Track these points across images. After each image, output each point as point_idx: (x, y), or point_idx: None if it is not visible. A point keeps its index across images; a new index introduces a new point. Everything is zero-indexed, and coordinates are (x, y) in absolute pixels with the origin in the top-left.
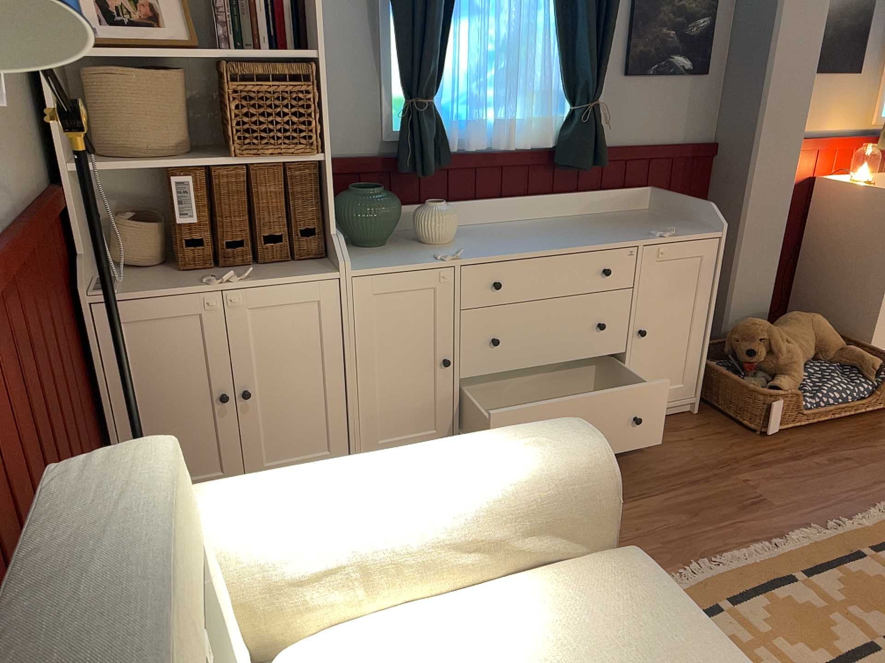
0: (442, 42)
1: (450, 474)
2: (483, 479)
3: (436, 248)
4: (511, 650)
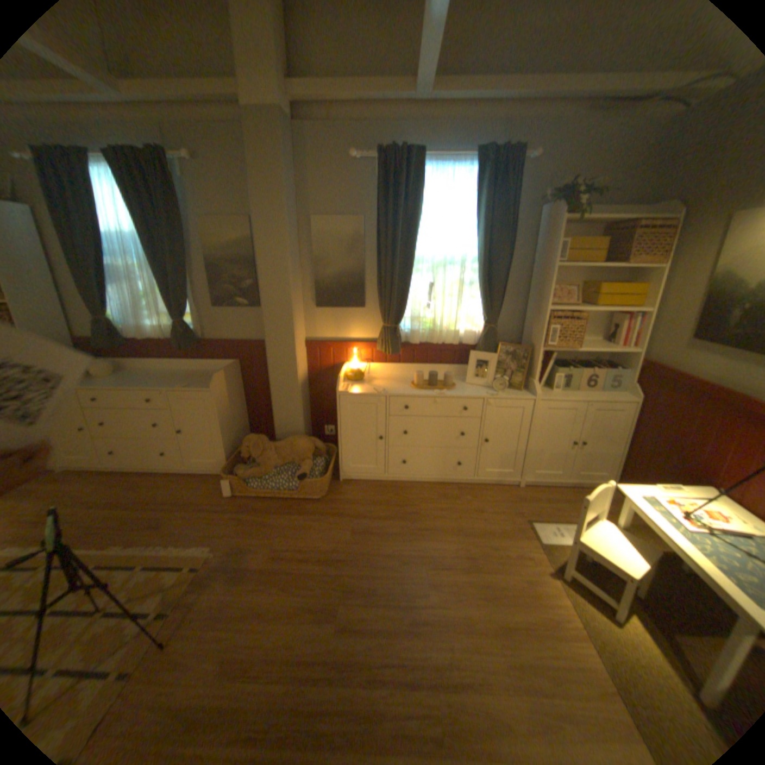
0: (98, 294)
1: None
2: None
3: (88, 381)
4: None
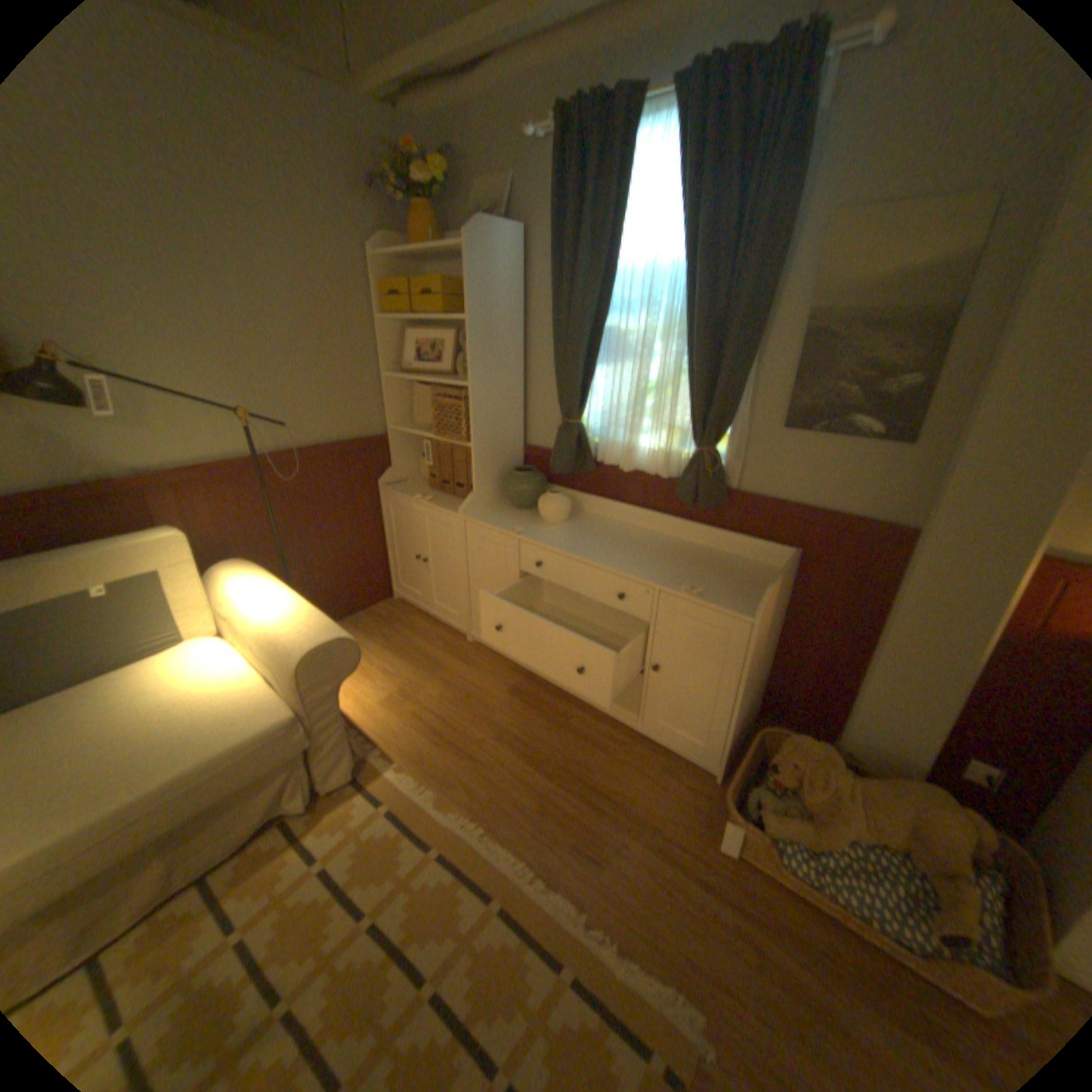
0: (584, 379)
1: (268, 614)
2: (268, 625)
3: (536, 524)
4: (203, 690)
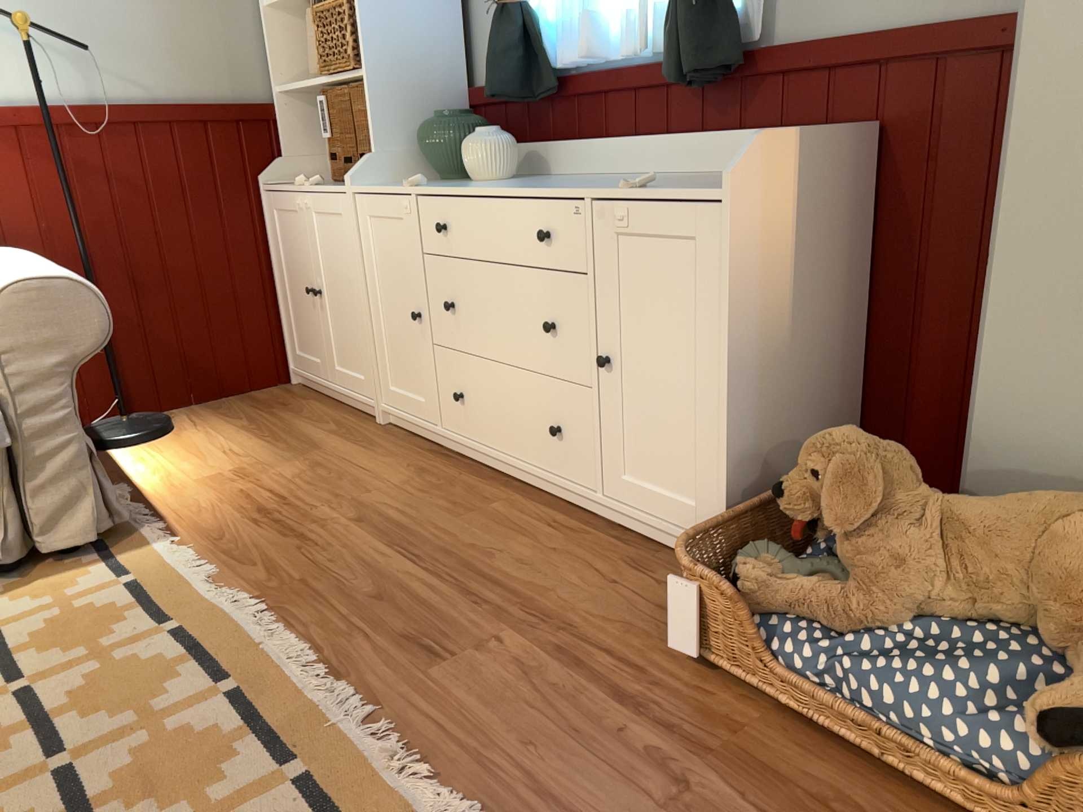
0: None
1: None
2: None
3: (455, 183)
4: None
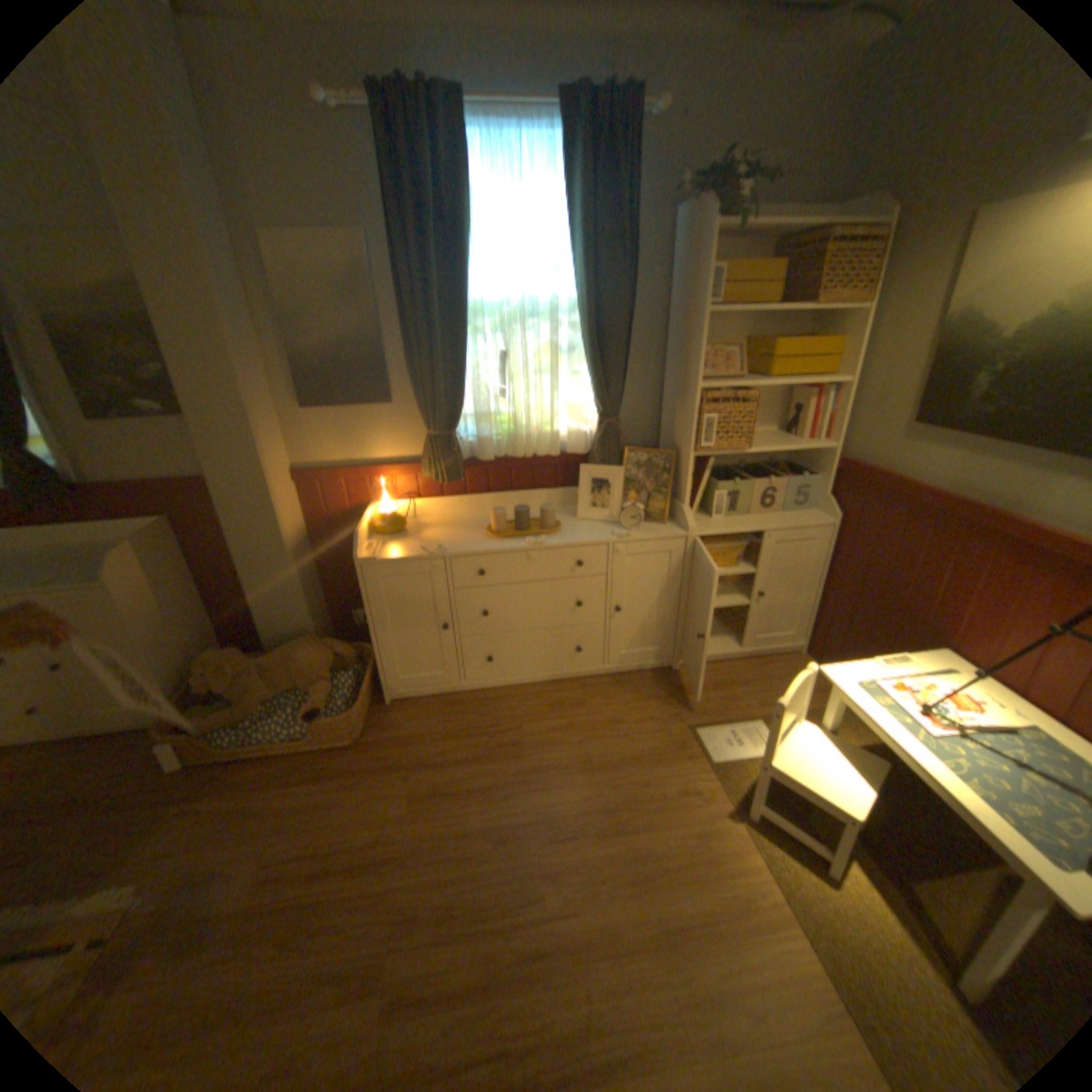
0: None
1: None
2: None
3: None
4: None
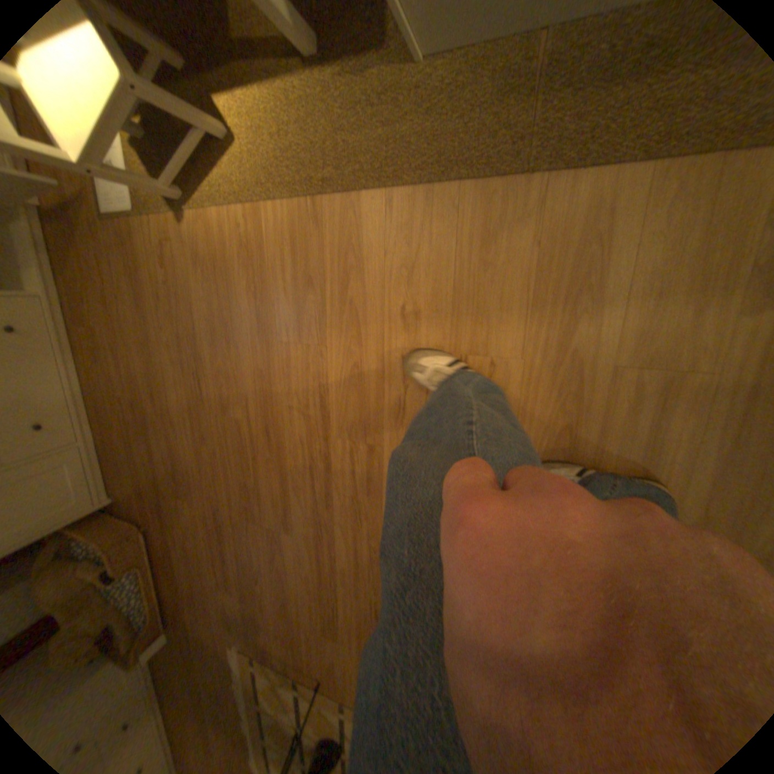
0: None
1: None
2: None
3: None
4: None
